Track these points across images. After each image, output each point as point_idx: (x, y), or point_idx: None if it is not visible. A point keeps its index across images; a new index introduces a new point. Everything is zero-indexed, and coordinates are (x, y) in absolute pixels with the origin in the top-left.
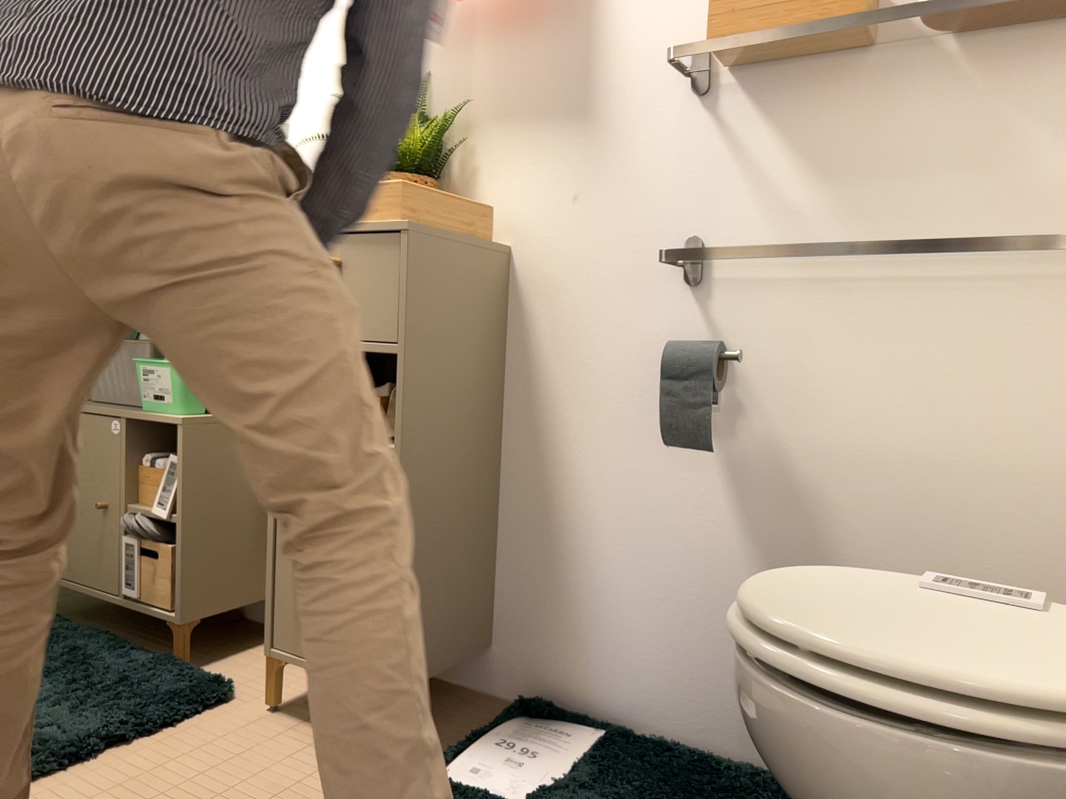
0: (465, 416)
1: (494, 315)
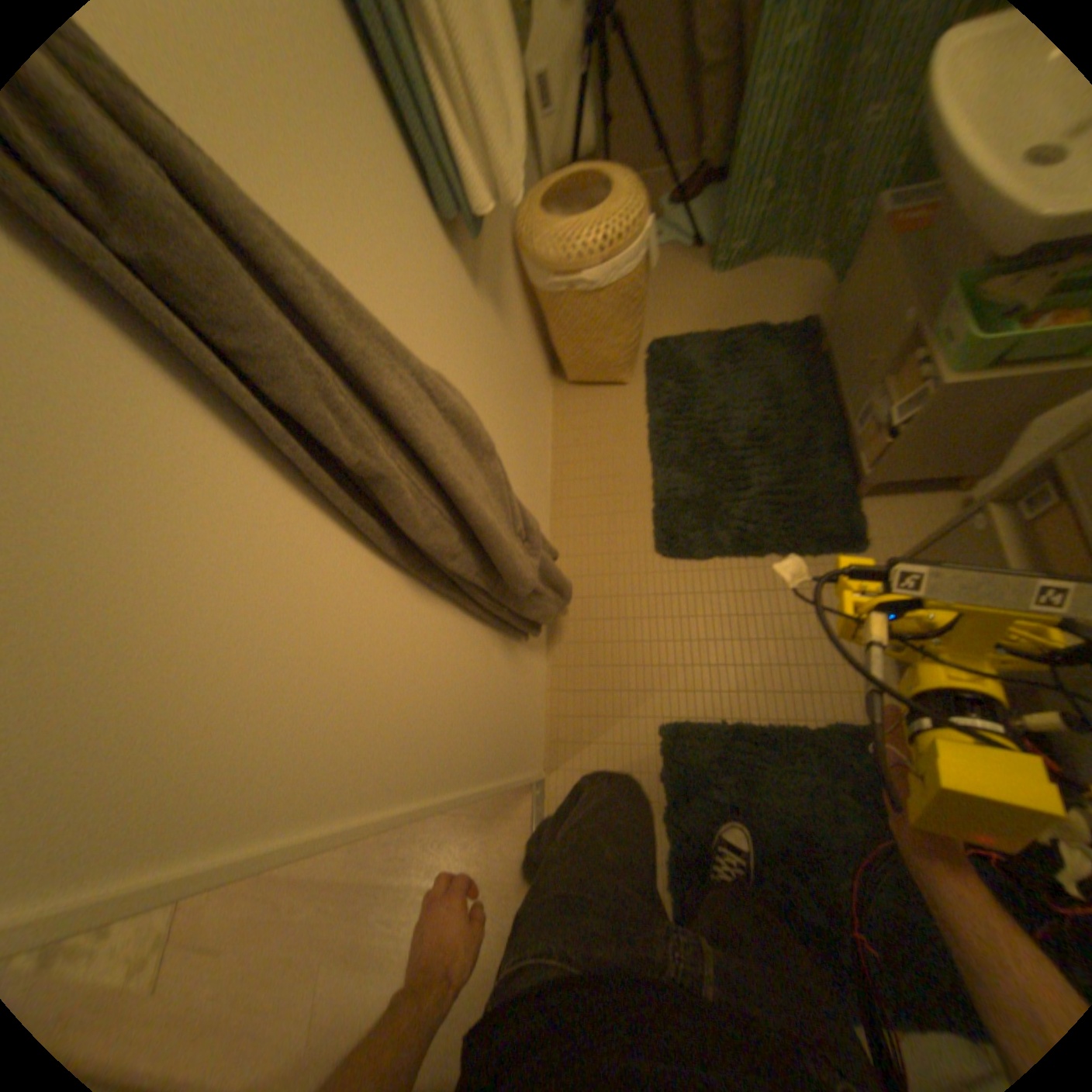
0: None
1: None
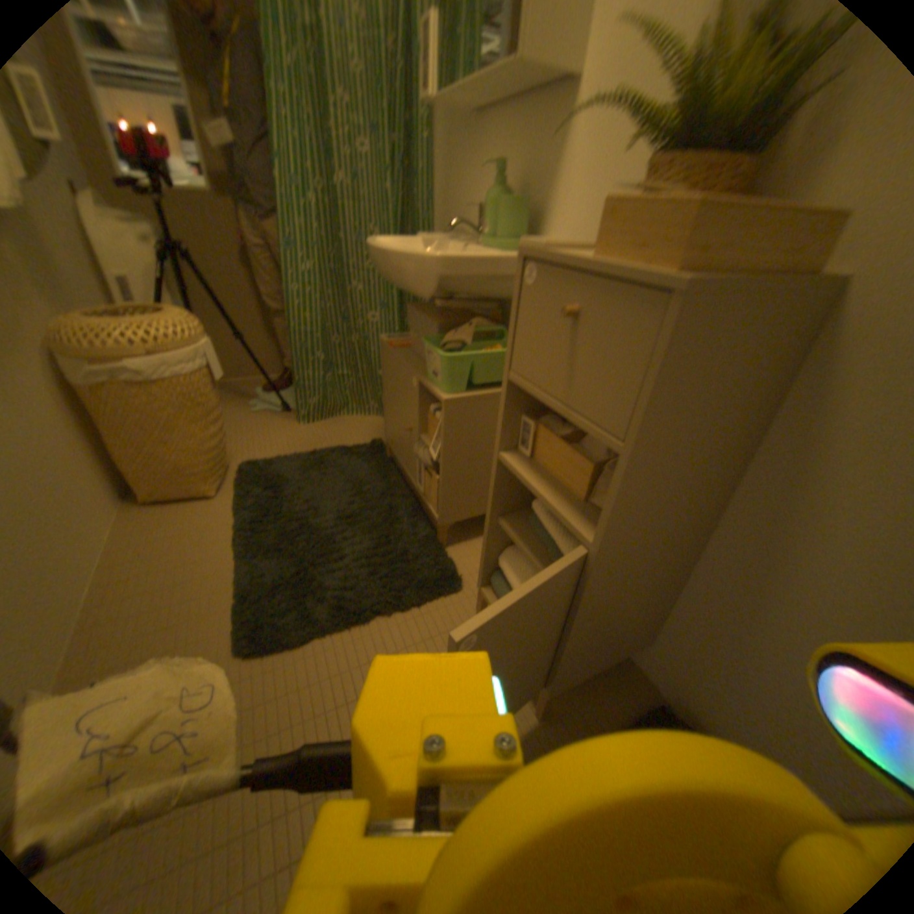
0: (687, 505)
1: (777, 385)
